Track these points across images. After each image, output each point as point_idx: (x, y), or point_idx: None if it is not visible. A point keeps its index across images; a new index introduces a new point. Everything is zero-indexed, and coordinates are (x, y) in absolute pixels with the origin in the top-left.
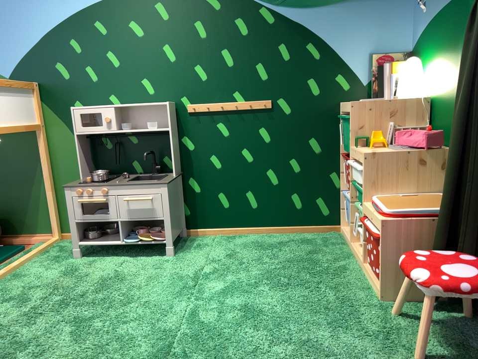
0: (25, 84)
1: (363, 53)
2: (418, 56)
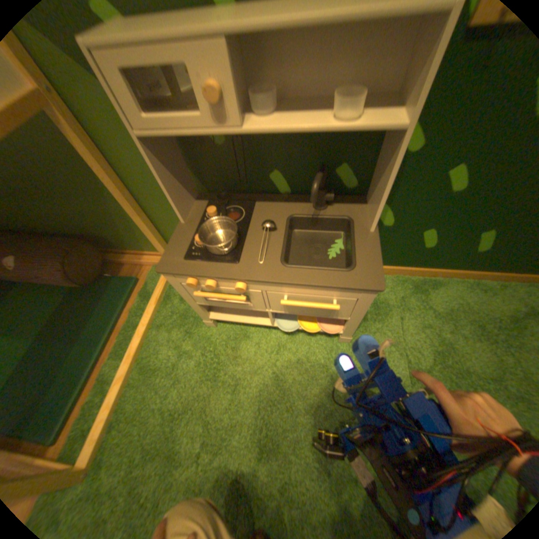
0: None
1: None
2: None
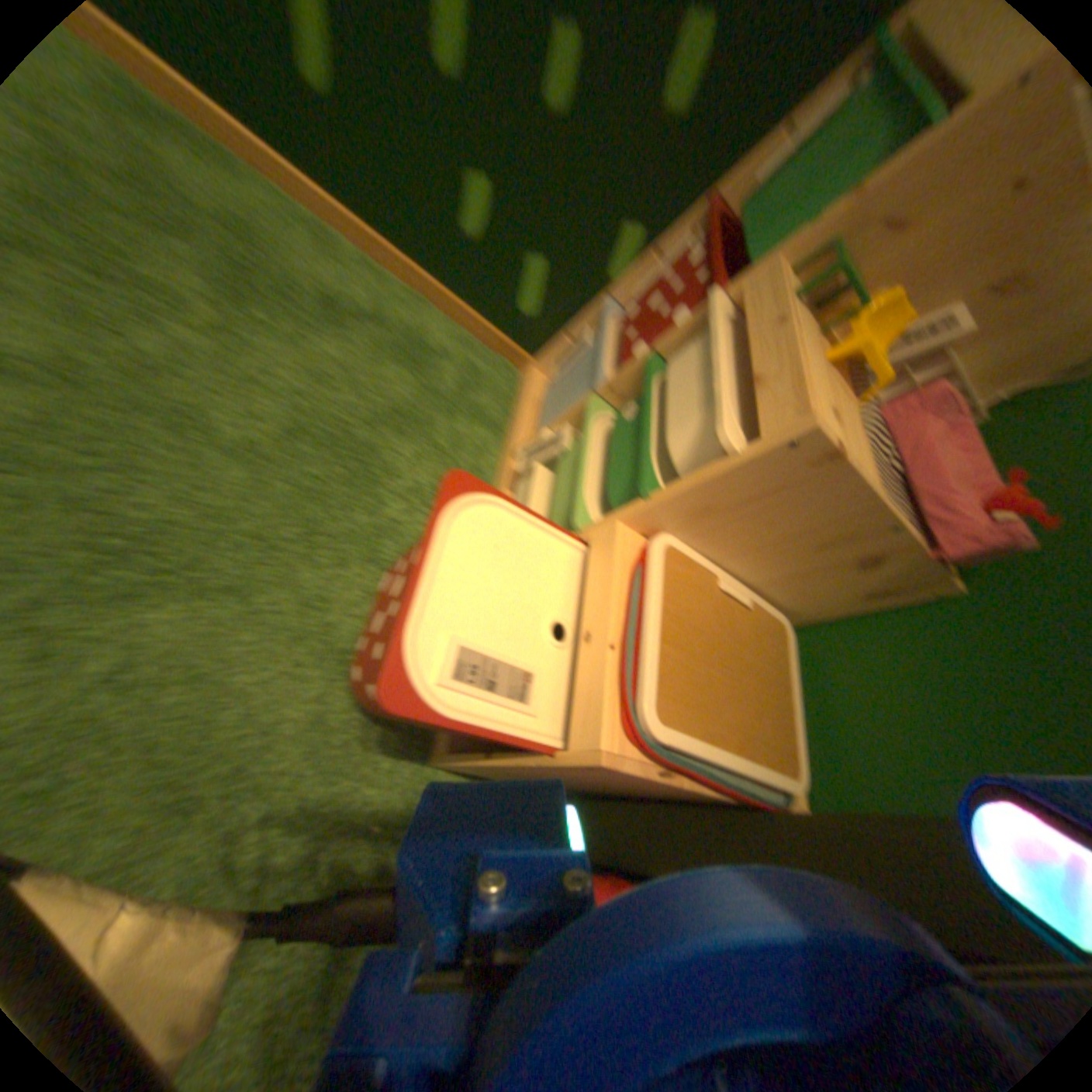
0: None
1: None
2: None
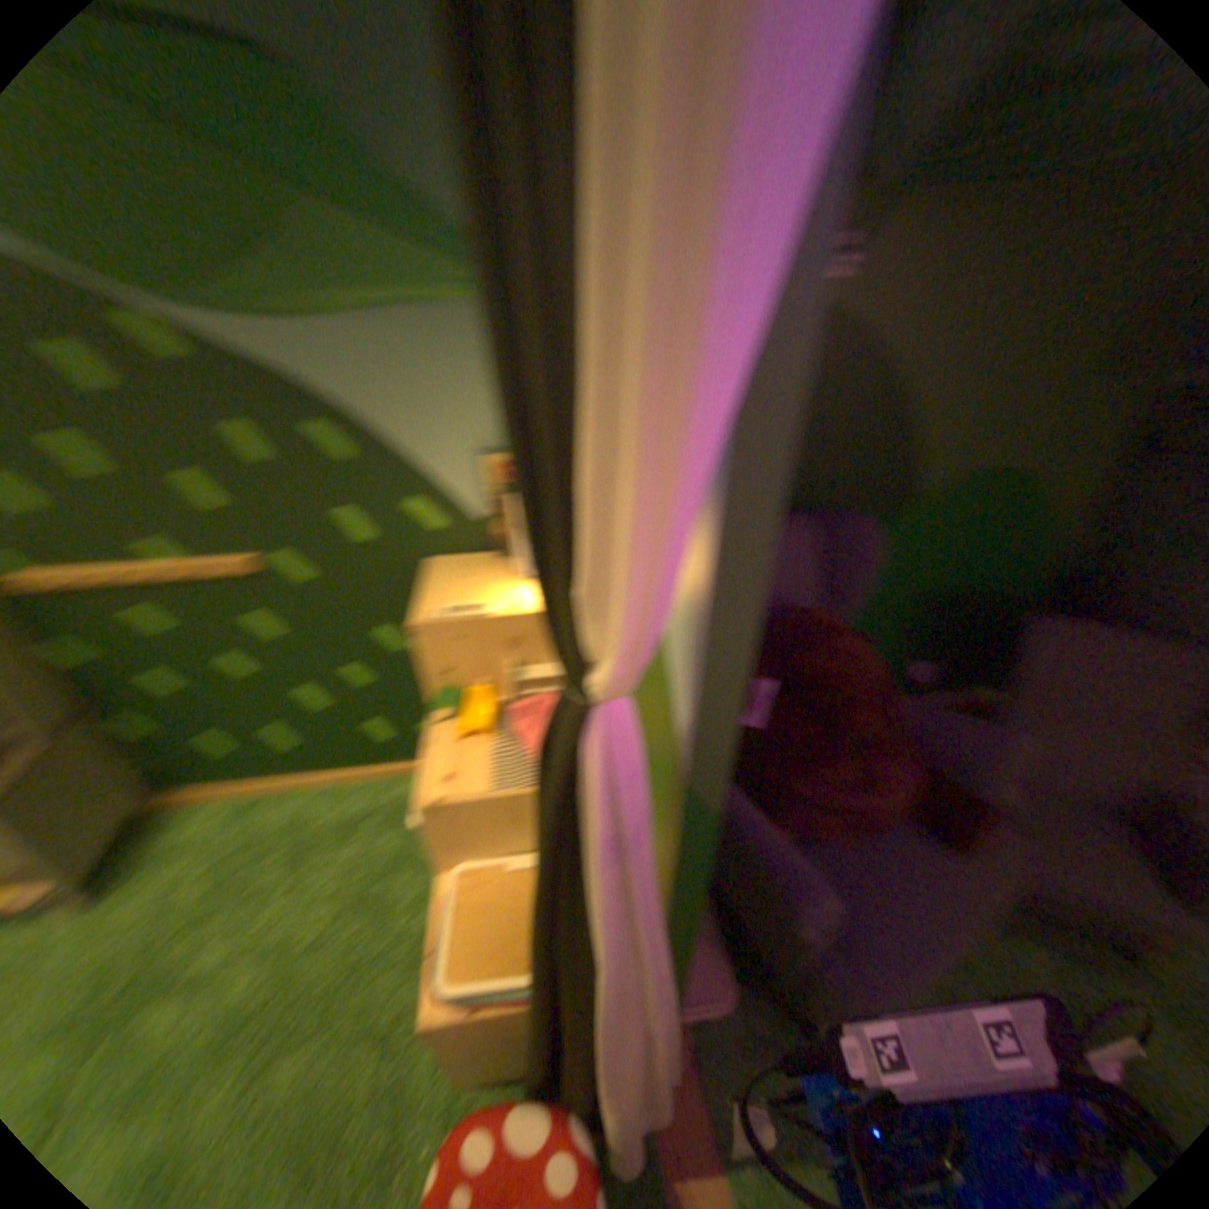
0: None
1: (461, 449)
2: None
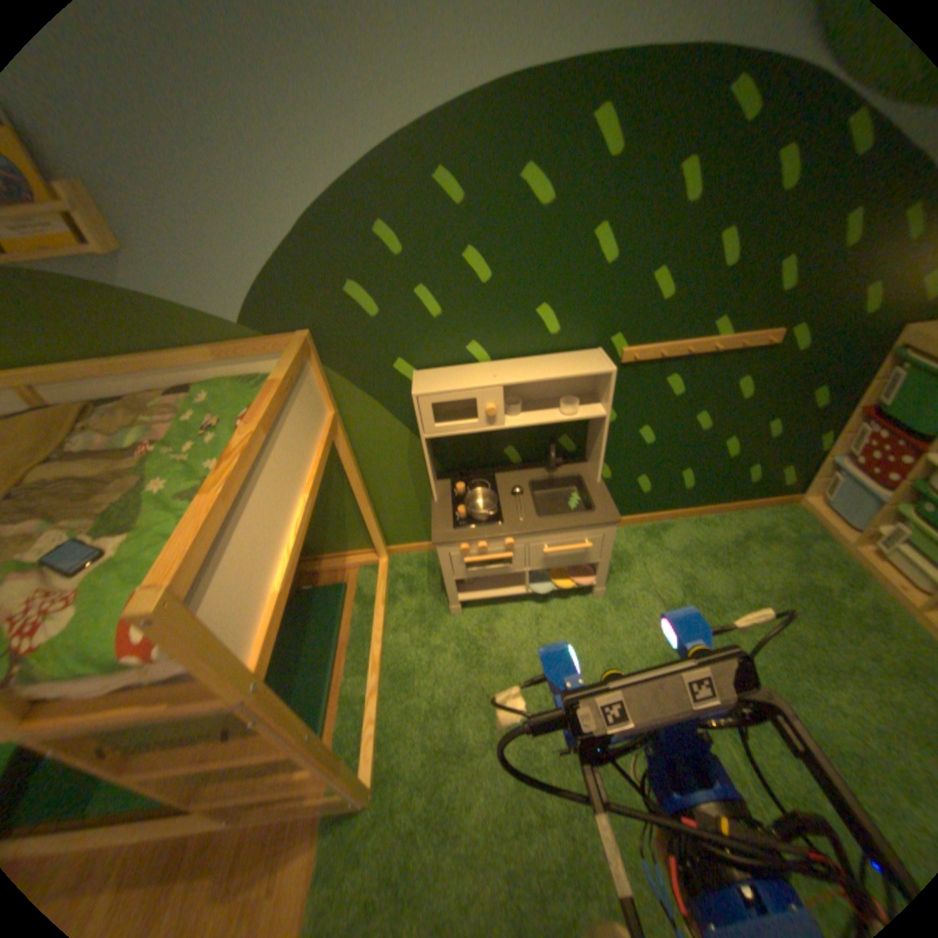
0: (287, 339)
1: None
2: None
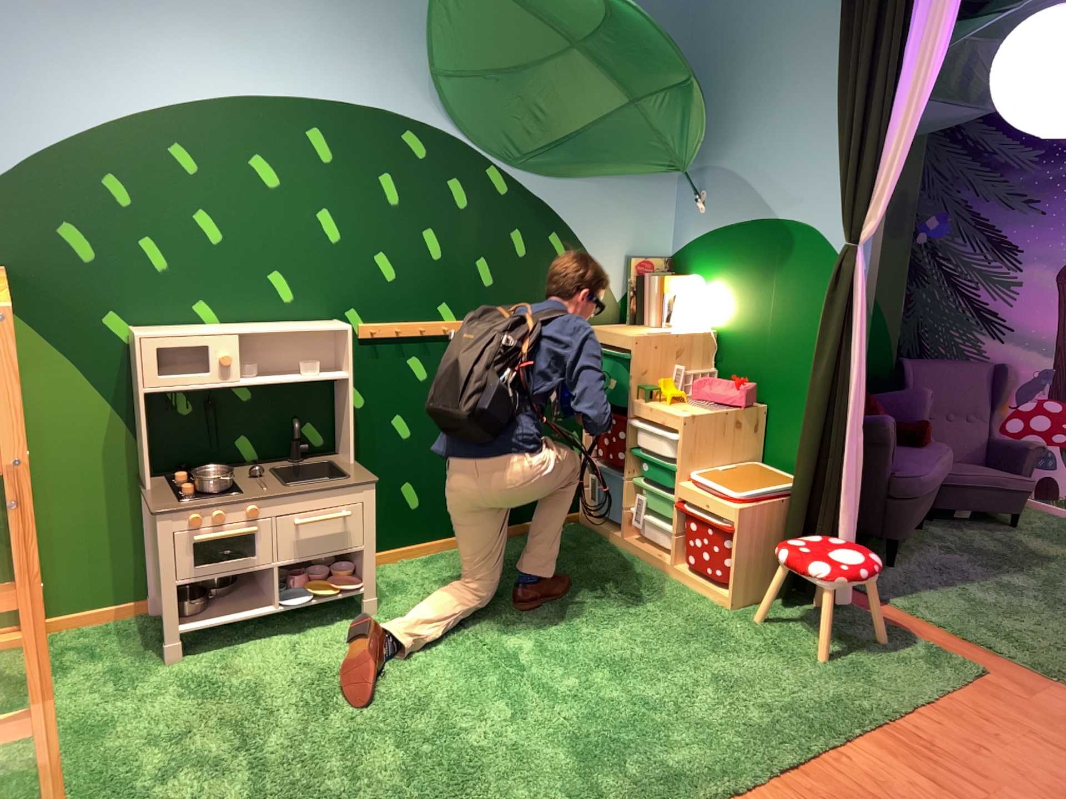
0: None
1: (617, 256)
2: (685, 270)
